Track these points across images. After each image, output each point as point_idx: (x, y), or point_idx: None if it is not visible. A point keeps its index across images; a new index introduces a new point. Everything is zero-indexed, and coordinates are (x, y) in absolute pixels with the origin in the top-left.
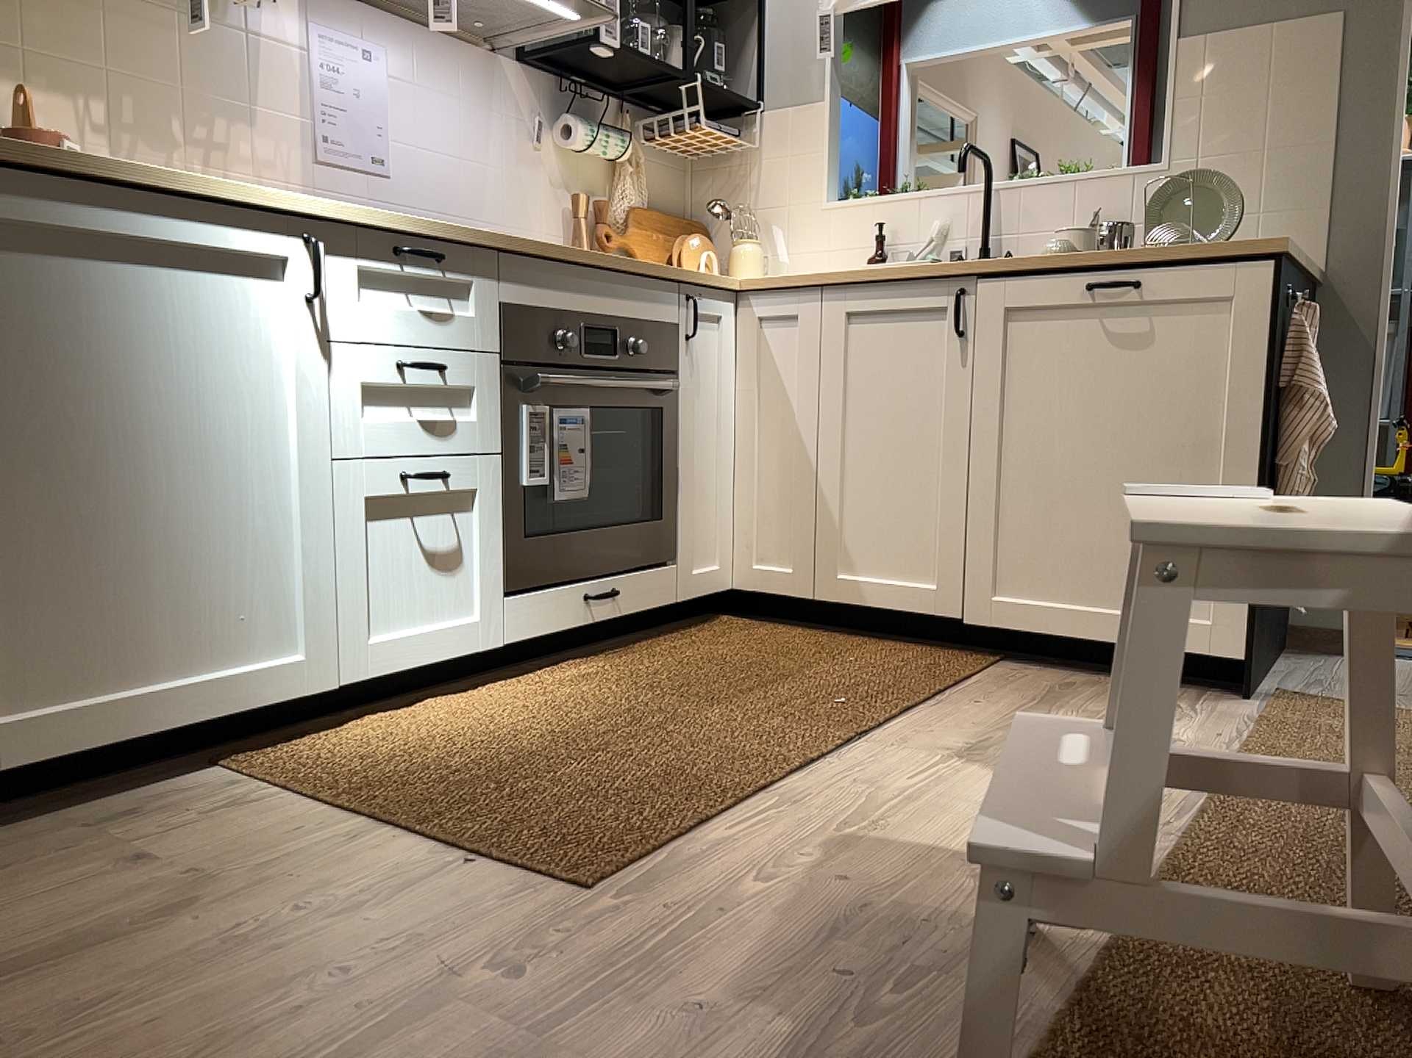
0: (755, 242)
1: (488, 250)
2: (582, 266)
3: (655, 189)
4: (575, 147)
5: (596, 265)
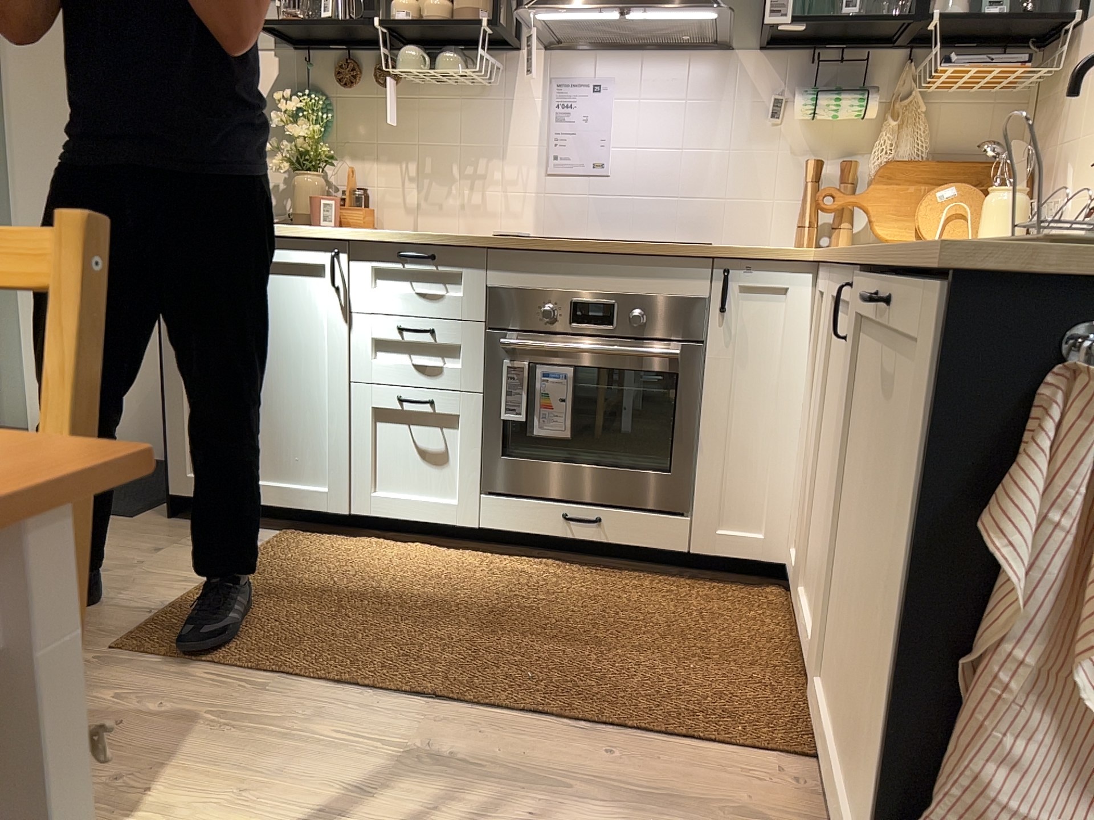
0: (1024, 190)
1: (474, 249)
2: (573, 253)
3: (958, 133)
4: (794, 117)
5: (590, 252)
